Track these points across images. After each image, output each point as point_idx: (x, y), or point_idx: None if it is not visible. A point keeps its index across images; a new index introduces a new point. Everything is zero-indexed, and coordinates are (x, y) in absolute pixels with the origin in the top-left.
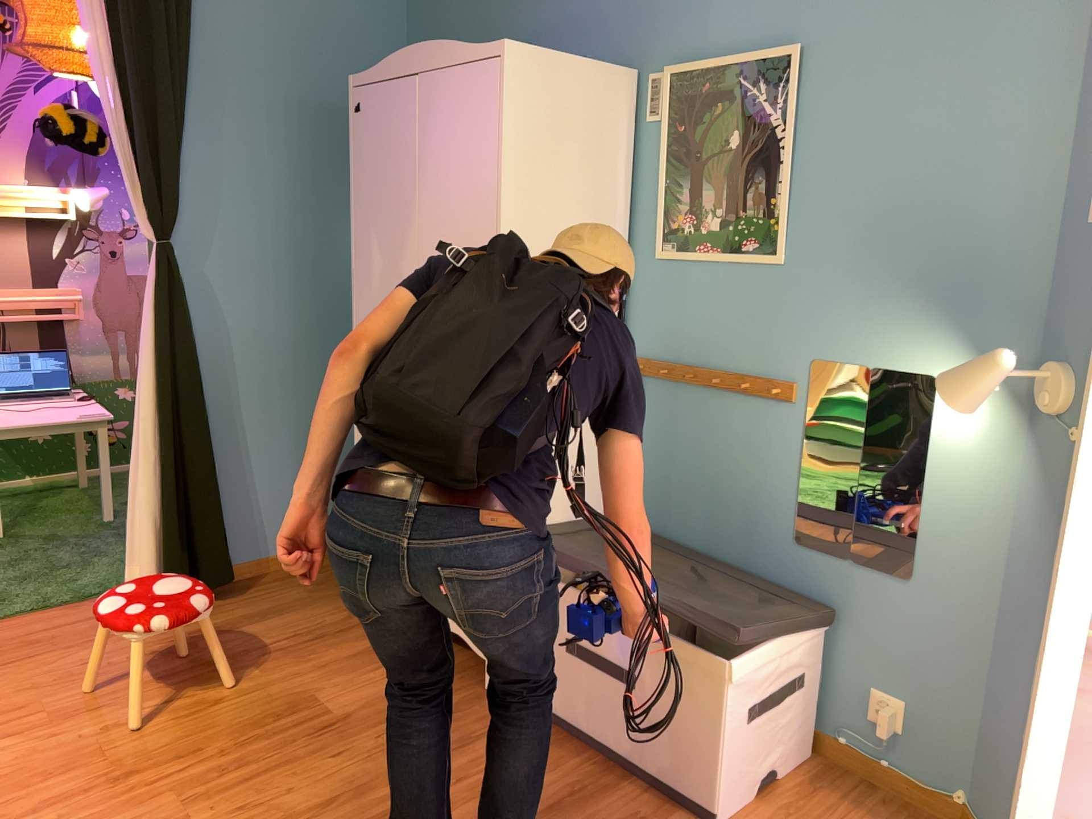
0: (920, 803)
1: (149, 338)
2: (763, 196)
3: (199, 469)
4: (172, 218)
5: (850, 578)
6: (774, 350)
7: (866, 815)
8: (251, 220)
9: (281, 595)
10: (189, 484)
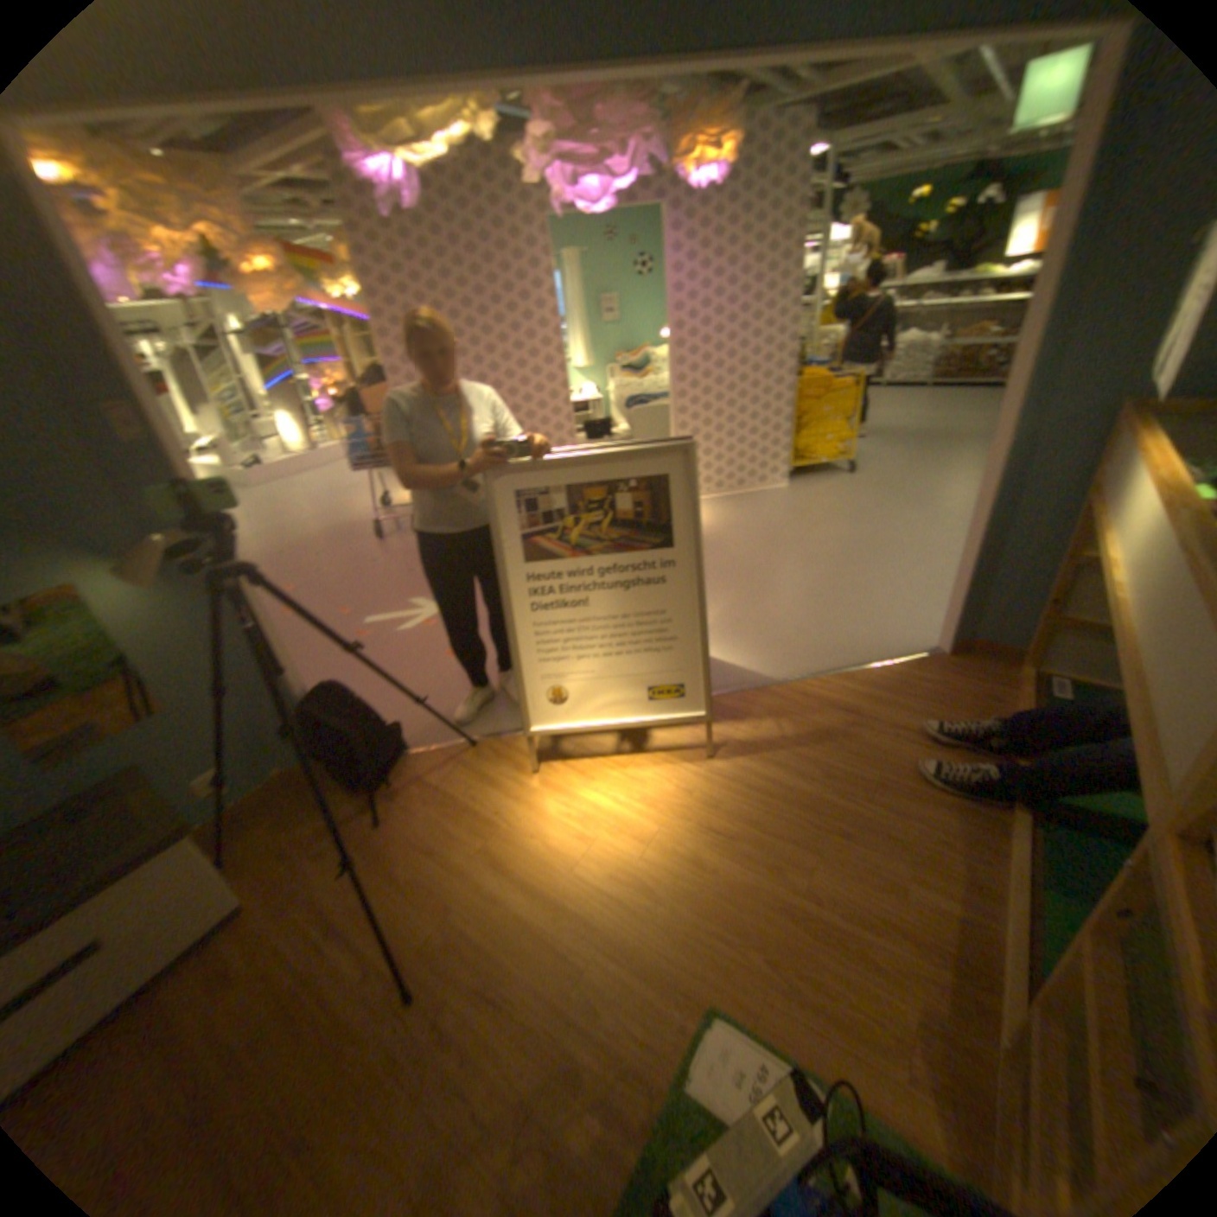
0: (267, 794)
1: None
2: None
3: None
4: None
5: (125, 744)
6: None
7: (264, 824)
8: None
9: None
10: None
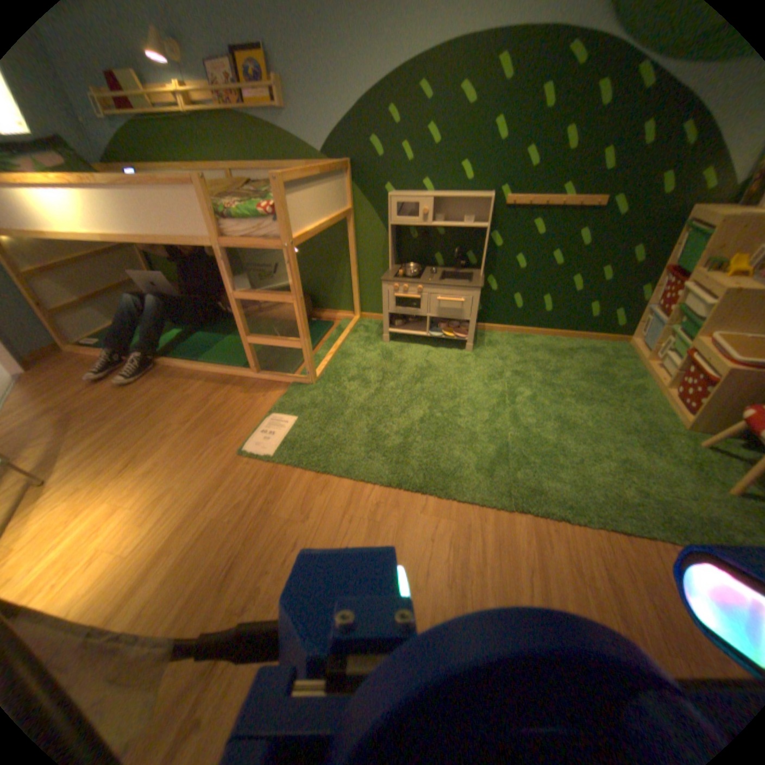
0: None
1: None
2: None
3: None
4: None
5: None
6: None
7: None
8: None
9: None
10: None
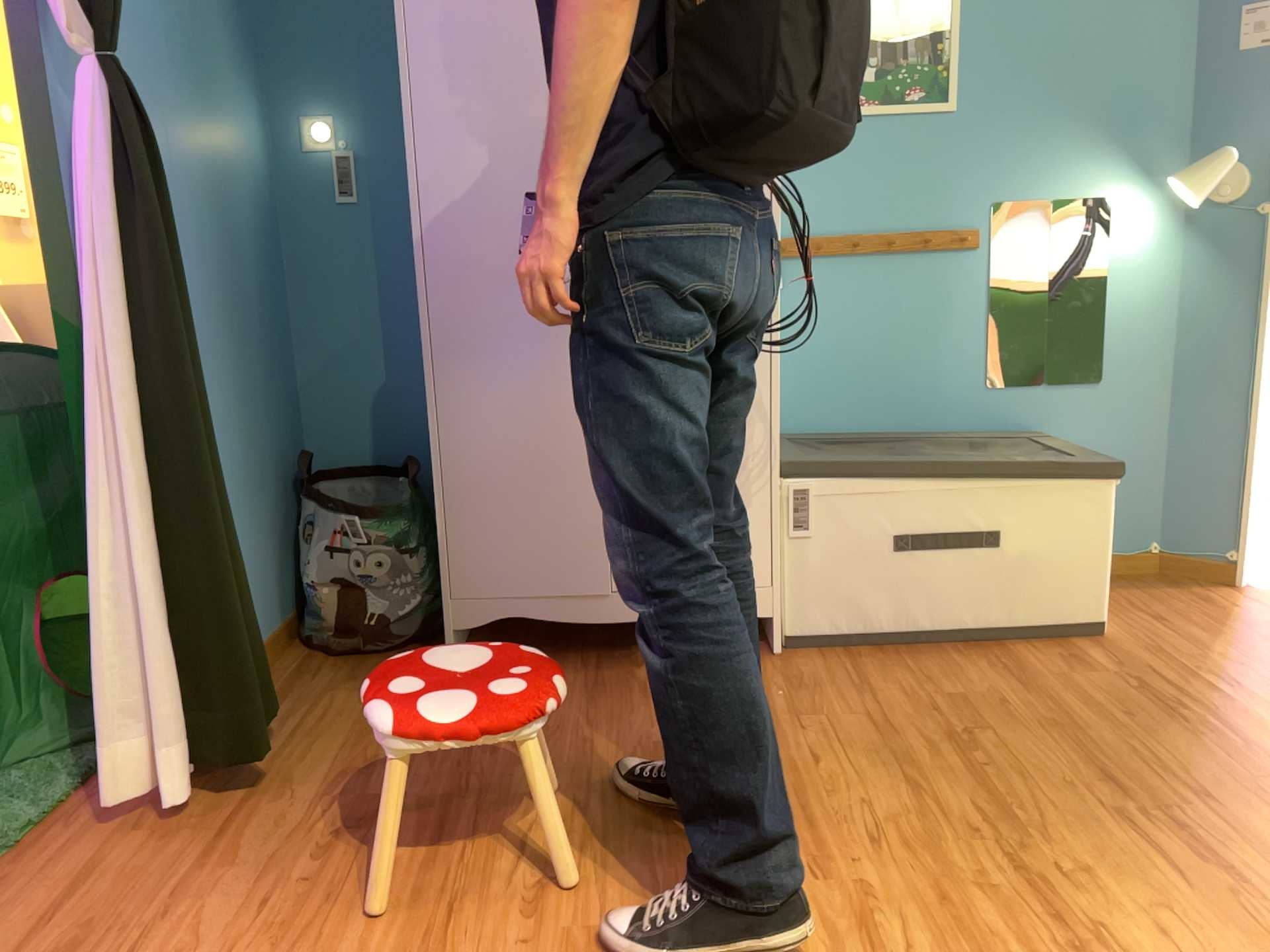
0: (1127, 570)
1: (107, 262)
2: (927, 42)
3: (222, 511)
4: (113, 13)
5: (1046, 401)
6: (949, 201)
7: (1121, 590)
8: (141, 58)
9: (333, 705)
10: (216, 541)
